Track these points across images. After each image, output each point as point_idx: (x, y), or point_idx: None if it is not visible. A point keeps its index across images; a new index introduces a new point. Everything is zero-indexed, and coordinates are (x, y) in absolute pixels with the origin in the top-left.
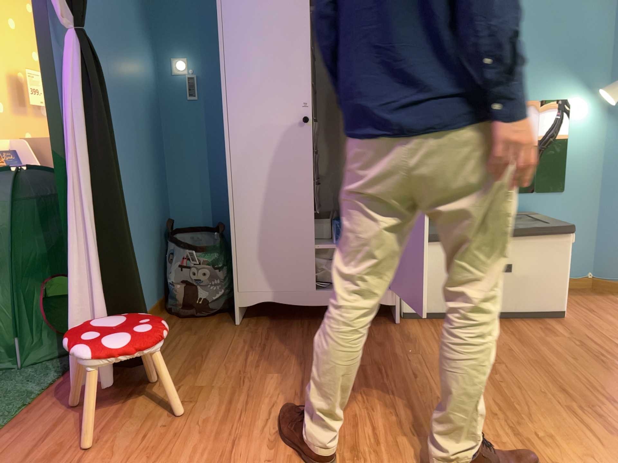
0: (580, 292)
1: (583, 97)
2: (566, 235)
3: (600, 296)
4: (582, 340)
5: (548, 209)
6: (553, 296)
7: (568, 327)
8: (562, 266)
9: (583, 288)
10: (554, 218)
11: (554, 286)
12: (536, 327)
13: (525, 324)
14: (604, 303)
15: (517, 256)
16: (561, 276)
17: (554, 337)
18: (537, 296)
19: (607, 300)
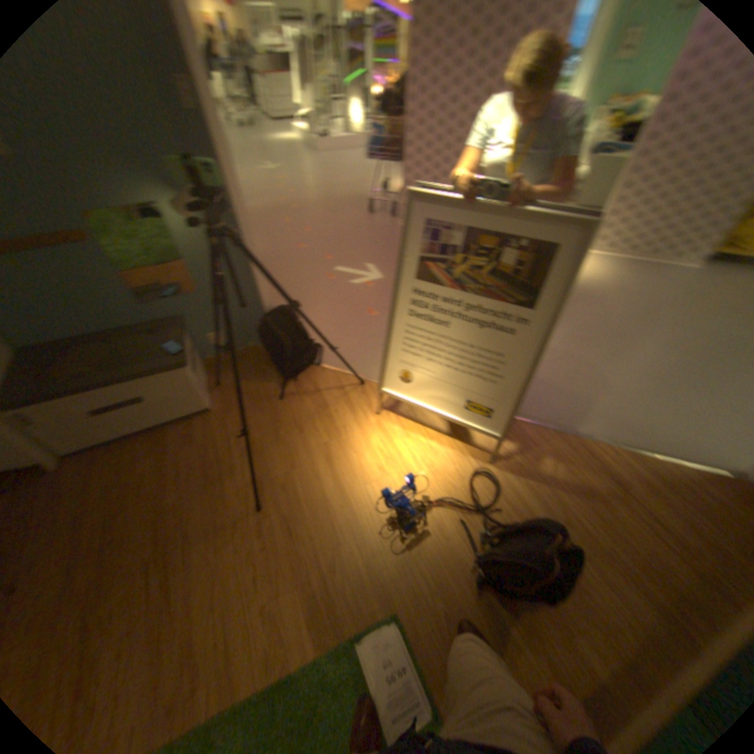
0: (241, 362)
1: (165, 199)
2: (171, 370)
3: (253, 366)
4: (205, 448)
5: (187, 309)
6: (189, 406)
7: (204, 429)
8: (184, 388)
9: (245, 357)
10: (197, 314)
11: (185, 401)
12: (178, 437)
13: (172, 434)
14: (250, 377)
15: (137, 394)
16: (188, 393)
17: (185, 449)
18: (176, 411)
19: (255, 372)
